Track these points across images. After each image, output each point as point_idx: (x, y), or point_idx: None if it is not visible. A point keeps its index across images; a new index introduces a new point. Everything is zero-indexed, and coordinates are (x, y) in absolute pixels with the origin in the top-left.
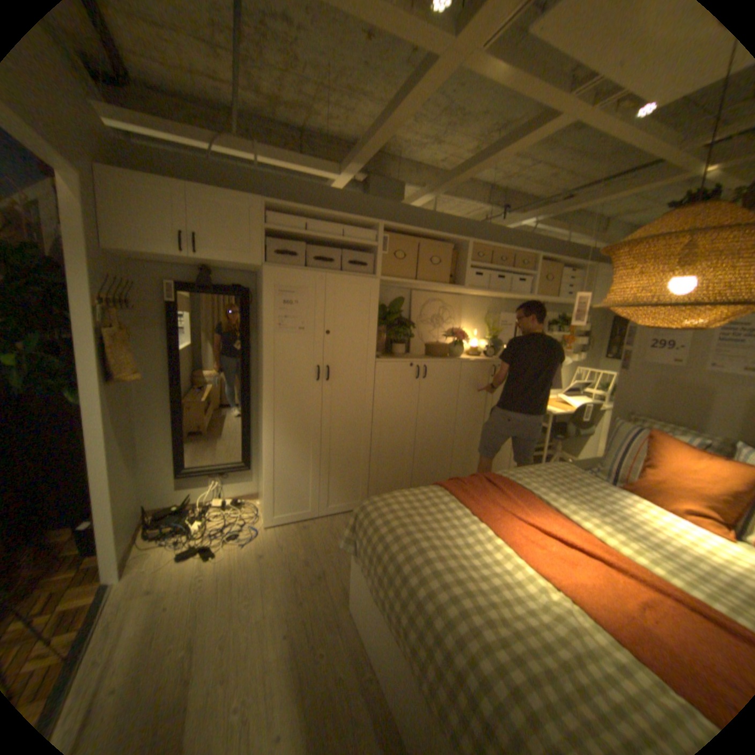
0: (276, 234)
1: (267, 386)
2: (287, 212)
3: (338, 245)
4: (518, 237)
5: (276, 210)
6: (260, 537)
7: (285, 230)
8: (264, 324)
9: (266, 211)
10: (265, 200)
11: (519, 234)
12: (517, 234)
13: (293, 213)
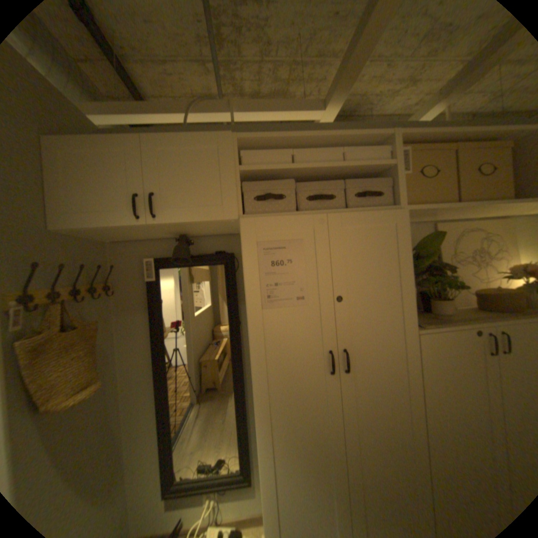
0: (255, 180)
1: (259, 390)
2: (267, 149)
3: (336, 180)
4: None
5: (253, 150)
6: None
7: (264, 167)
8: (247, 299)
9: (239, 150)
10: (236, 135)
11: None
12: None
13: (274, 150)
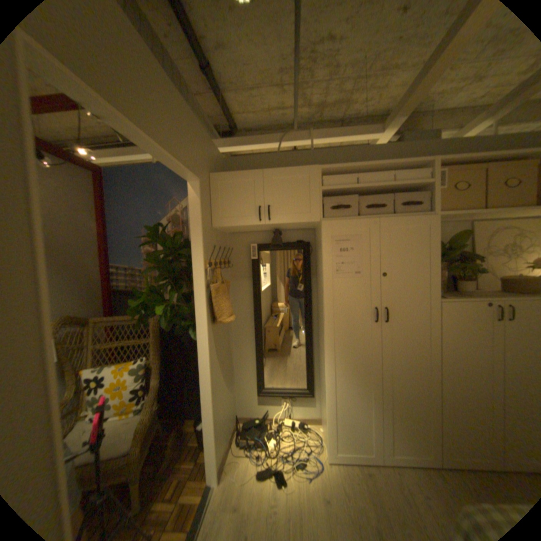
0: (330, 194)
1: (328, 327)
2: (339, 173)
3: (388, 192)
4: None
5: (329, 174)
6: (326, 476)
7: (338, 188)
8: (323, 272)
9: (322, 176)
10: (321, 168)
11: None
12: None
13: (344, 173)
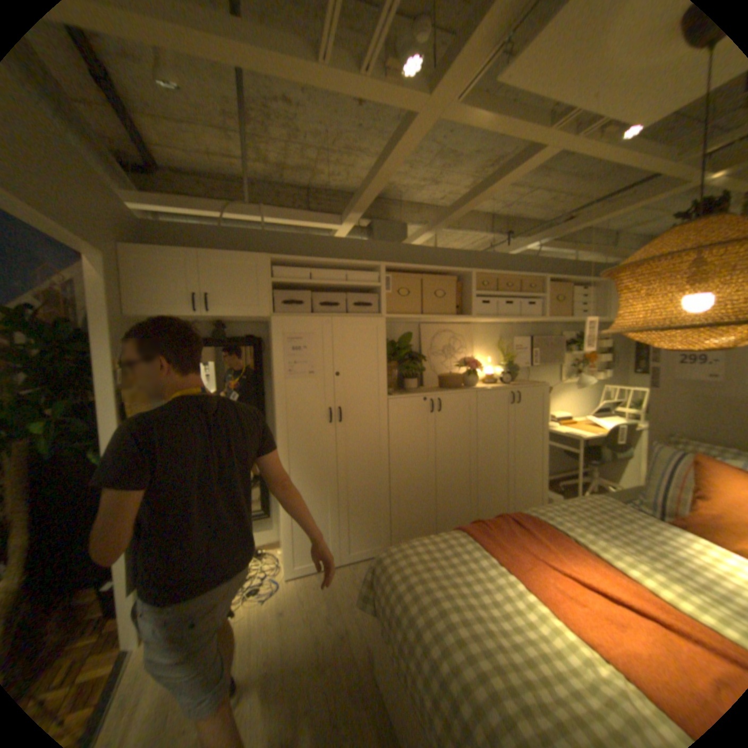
0: (282, 286)
1: (280, 432)
2: (292, 264)
3: (343, 289)
4: (523, 262)
5: (281, 263)
6: (280, 592)
7: (289, 281)
8: (274, 371)
9: (271, 266)
10: (269, 256)
11: (523, 259)
12: (520, 259)
13: (297, 264)
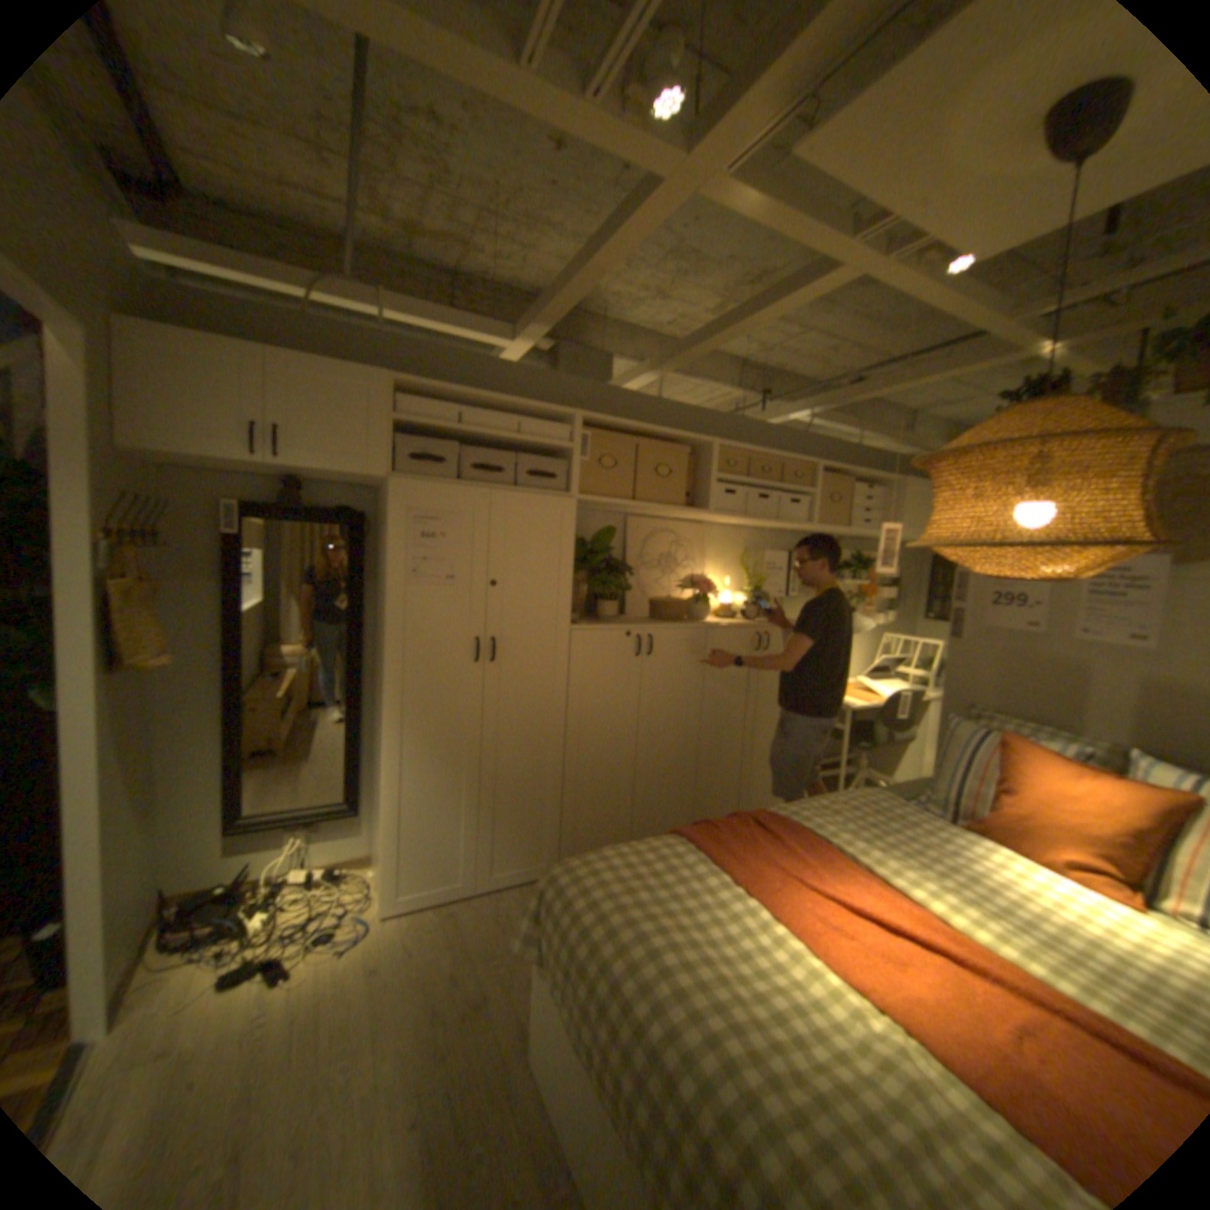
0: (410, 429)
1: (391, 672)
2: (429, 394)
3: (511, 447)
4: (786, 438)
5: (411, 391)
6: (371, 938)
7: (424, 422)
8: (387, 571)
9: (395, 393)
10: (393, 377)
11: (786, 433)
12: (783, 432)
13: (438, 396)
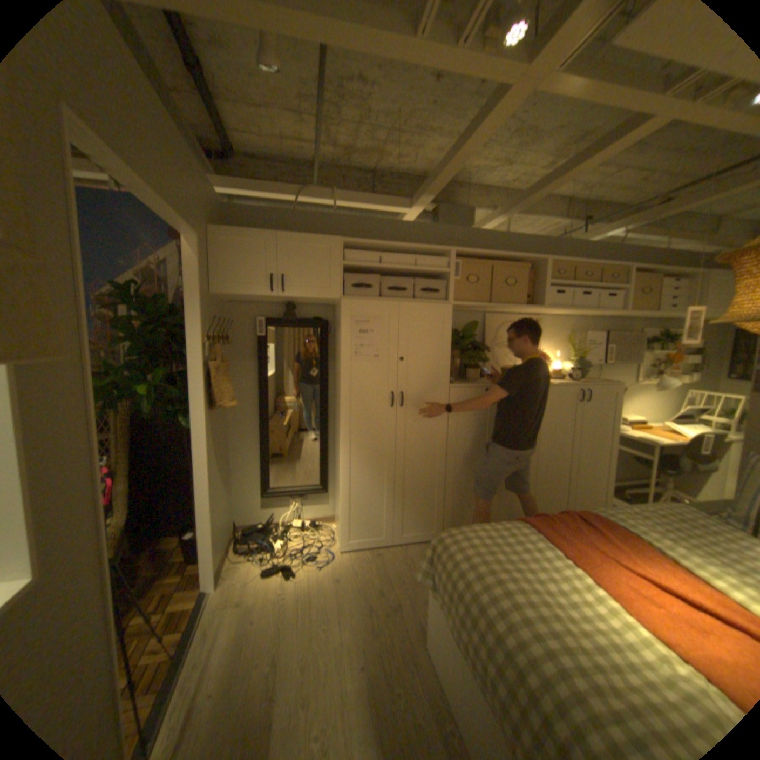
0: (352, 270)
1: (344, 412)
2: (363, 248)
3: (410, 275)
4: (605, 250)
5: (352, 247)
6: (336, 562)
7: (360, 265)
8: (341, 353)
9: (344, 249)
10: (343, 240)
11: (605, 246)
12: (602, 246)
13: (368, 249)
